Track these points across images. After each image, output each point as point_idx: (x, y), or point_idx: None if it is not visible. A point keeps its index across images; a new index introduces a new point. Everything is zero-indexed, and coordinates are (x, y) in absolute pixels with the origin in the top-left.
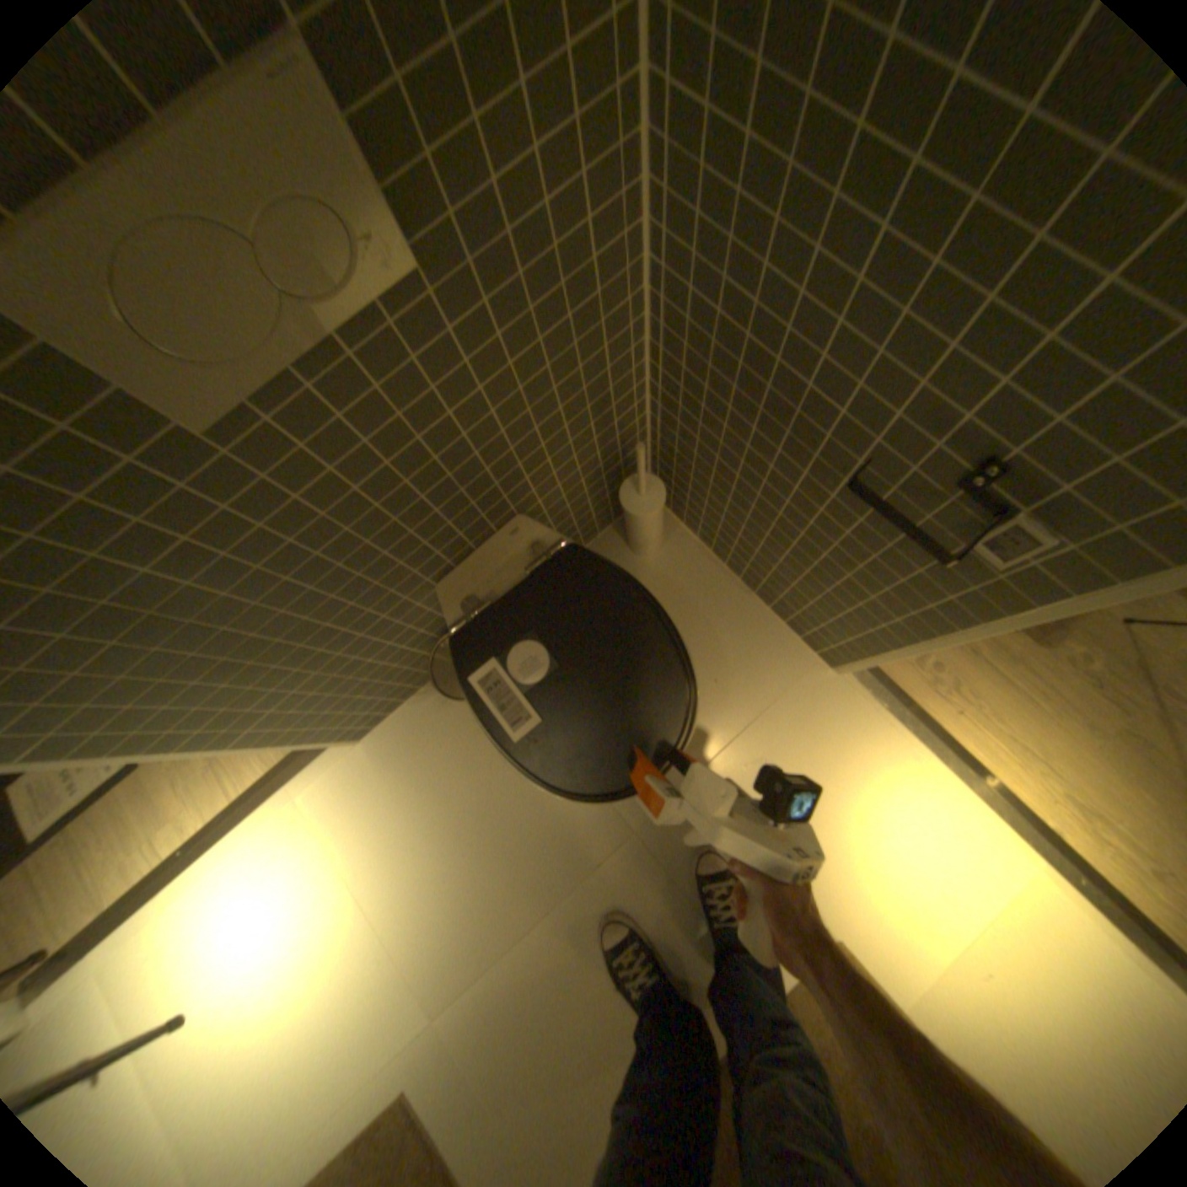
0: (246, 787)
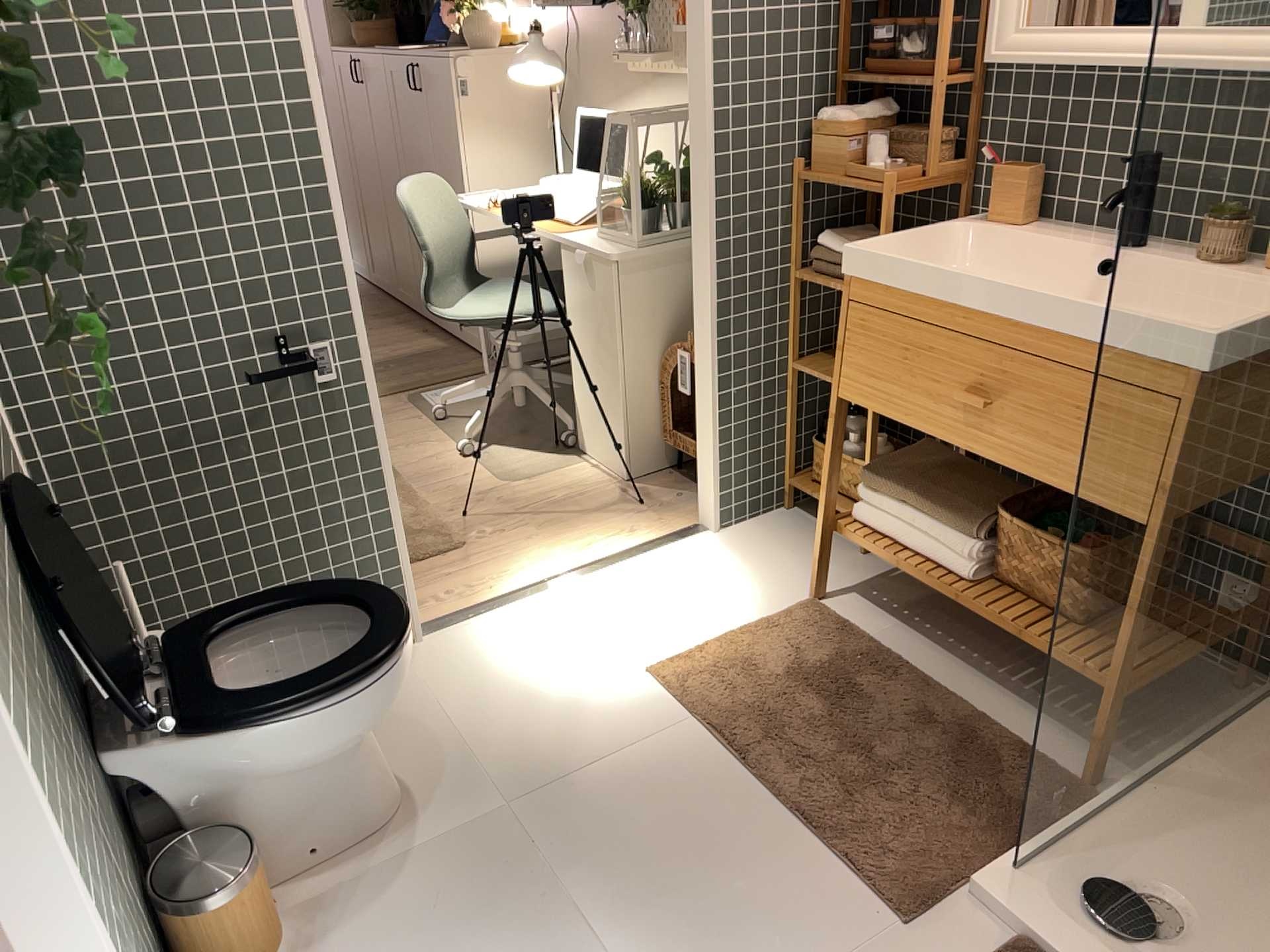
0: None
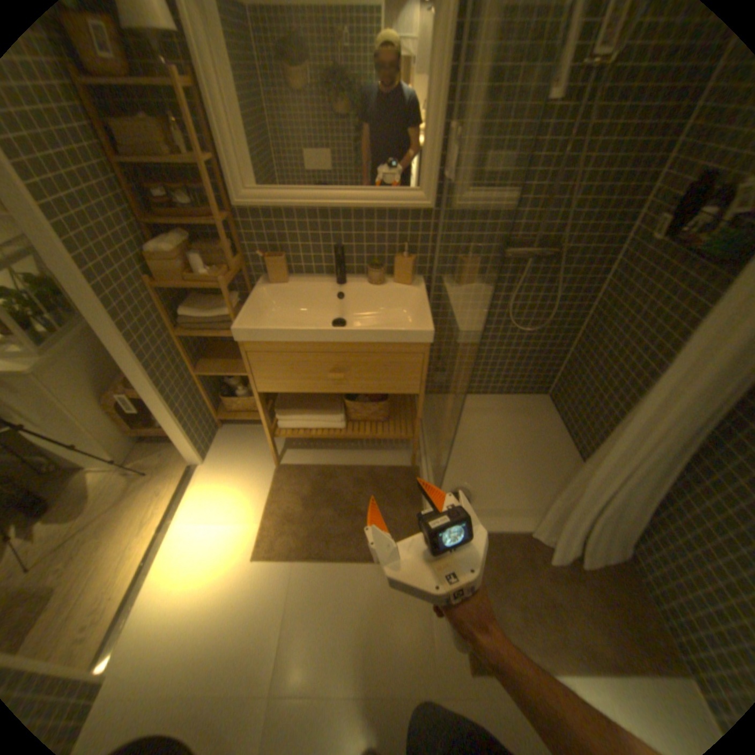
0: None
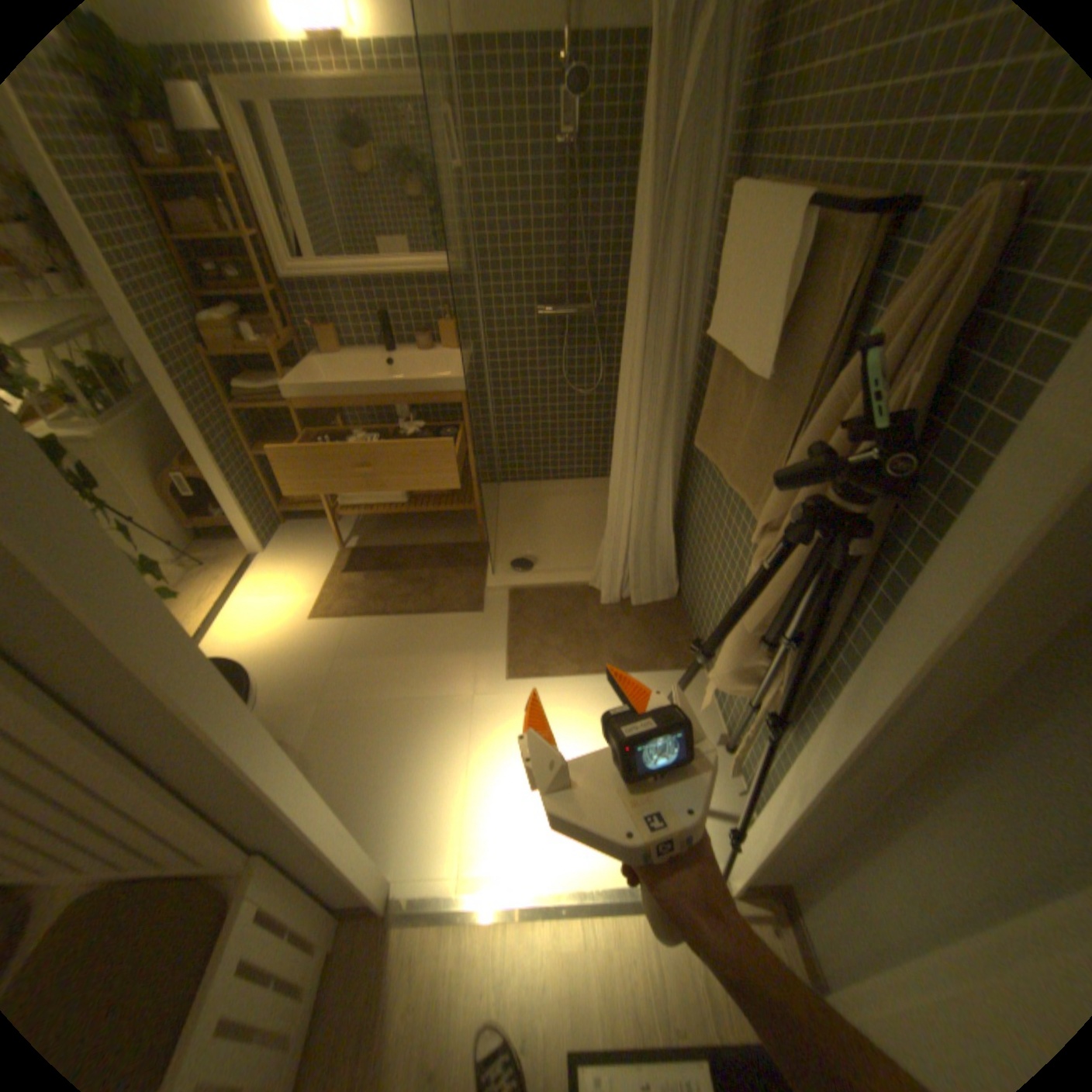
0: (478, 929)
